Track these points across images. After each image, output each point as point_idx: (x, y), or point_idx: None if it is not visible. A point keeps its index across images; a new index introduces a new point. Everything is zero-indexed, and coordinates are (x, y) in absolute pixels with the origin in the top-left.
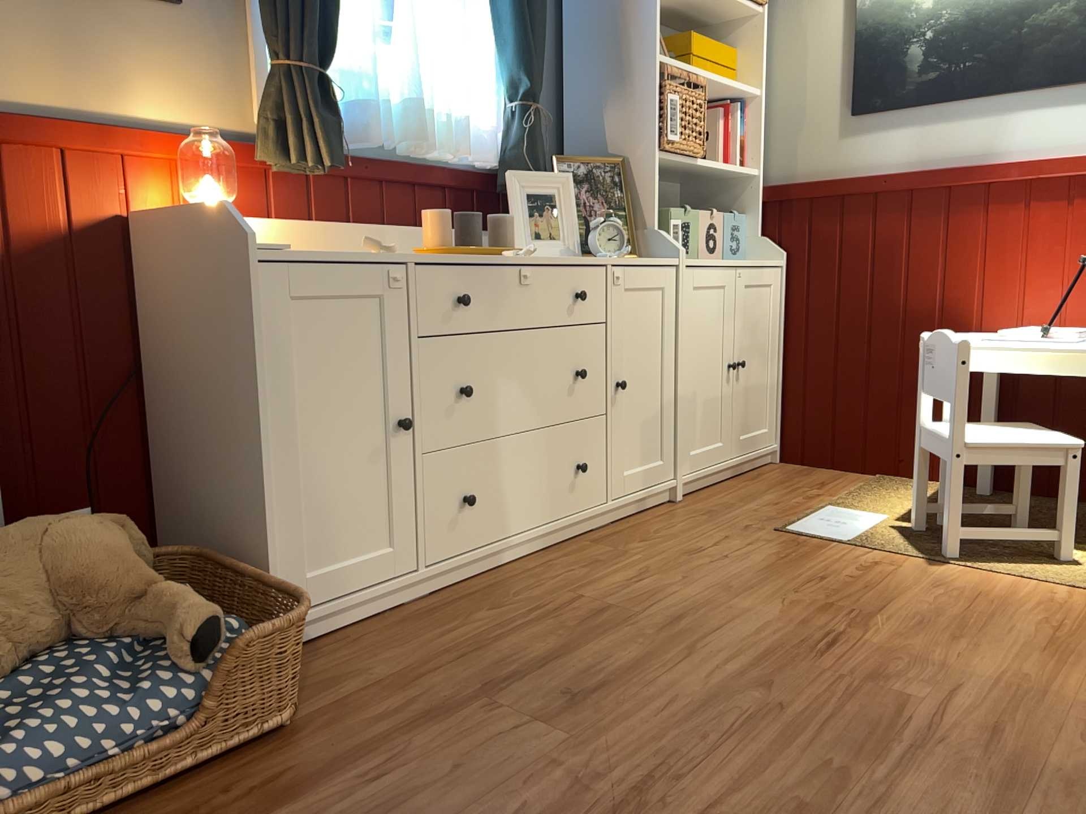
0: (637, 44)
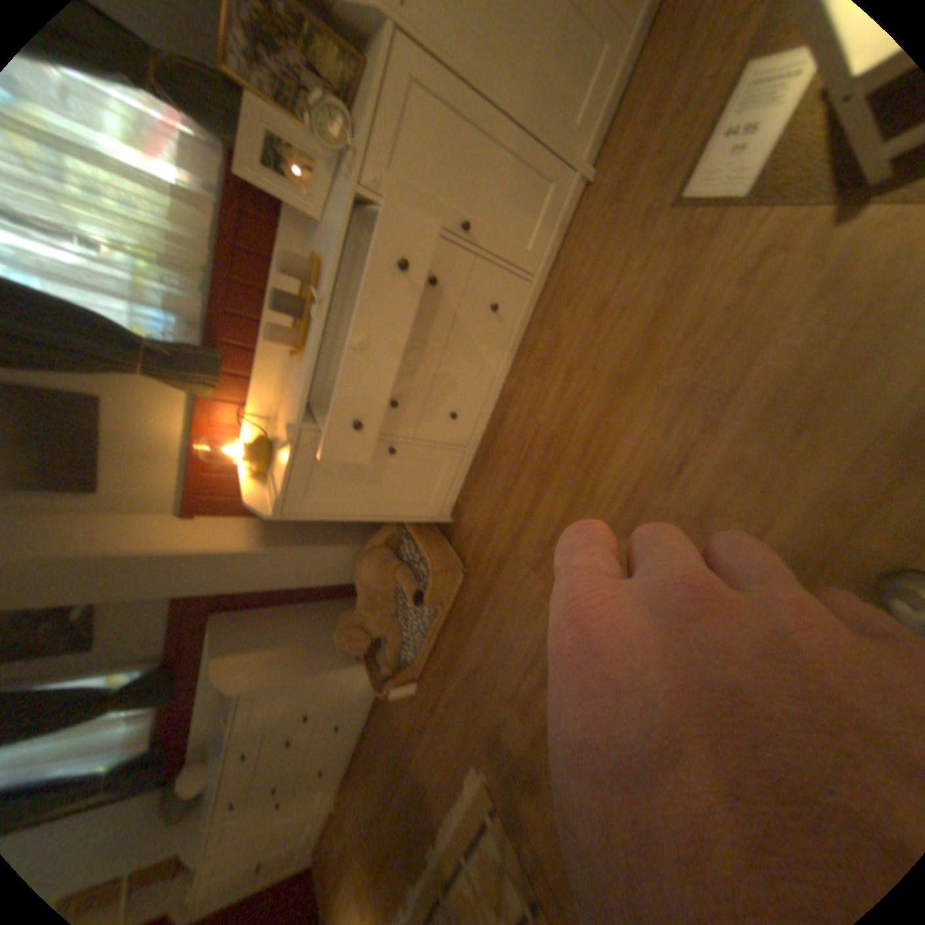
0: None
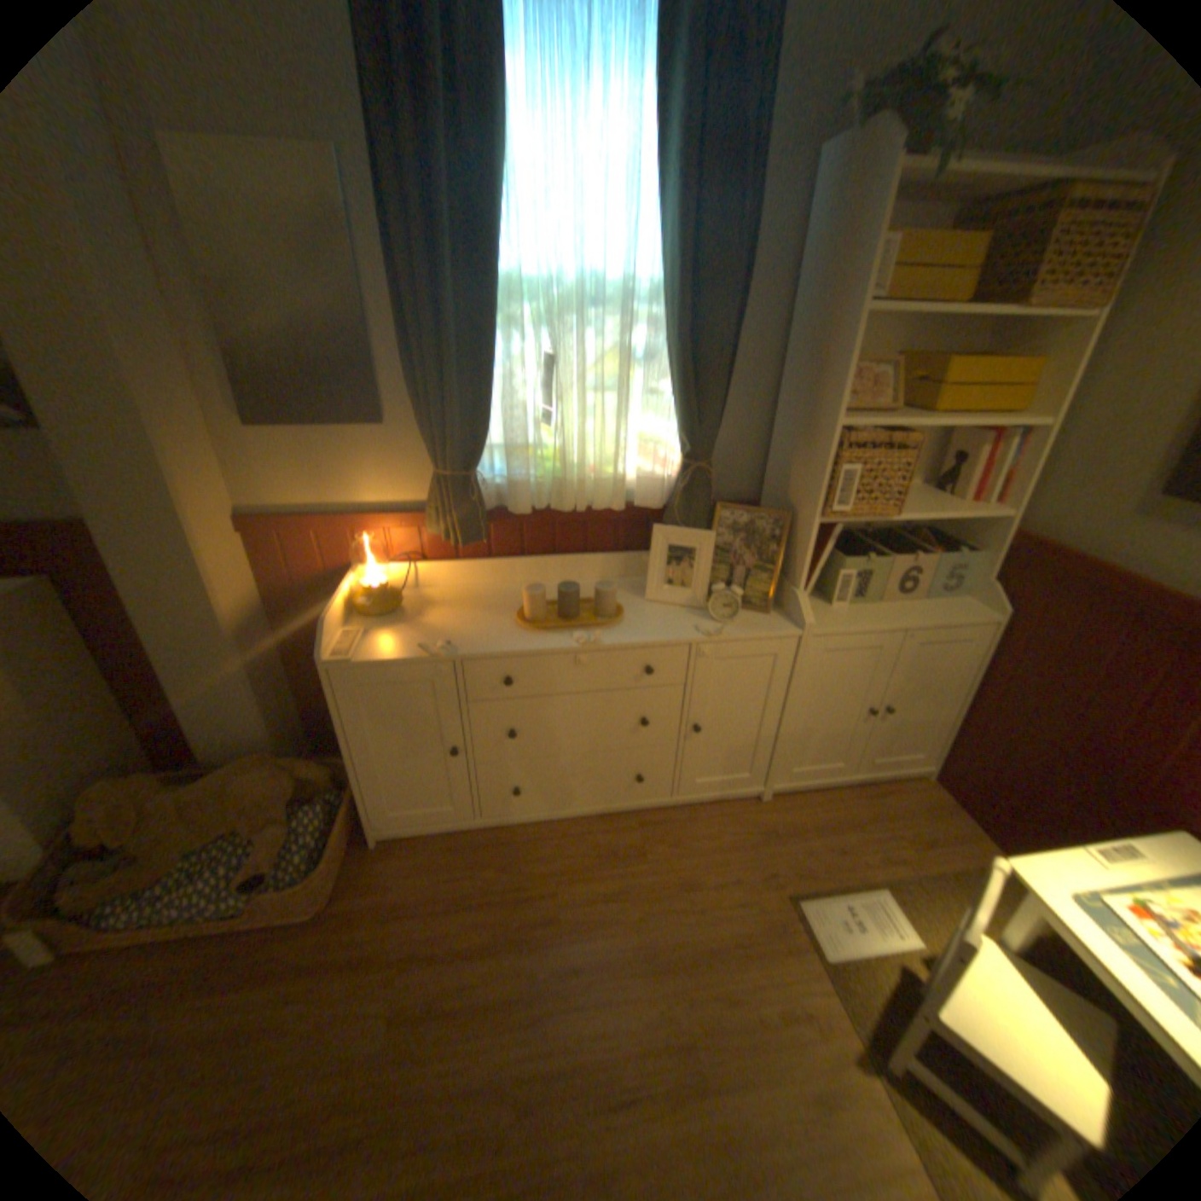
0: (827, 401)
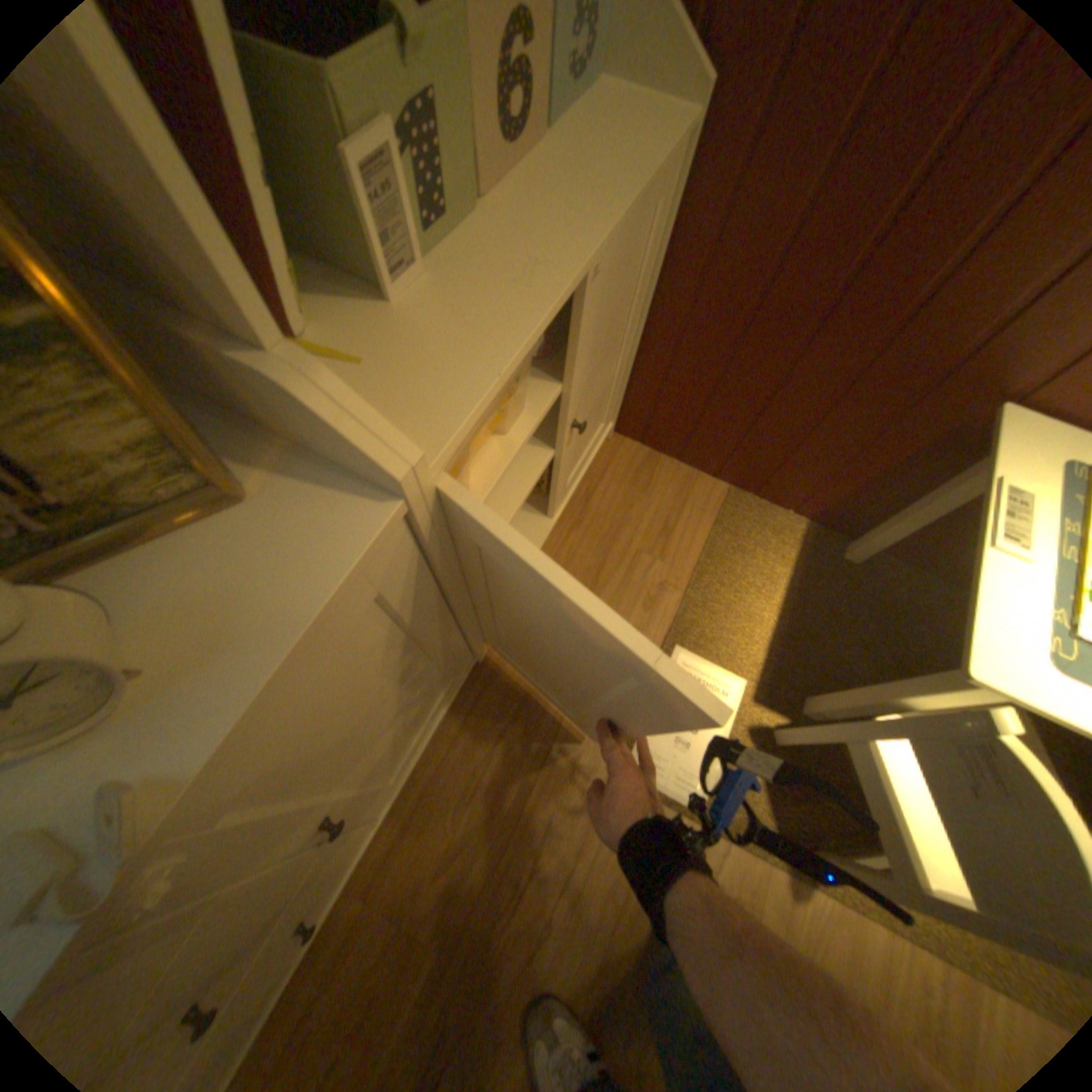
0: None
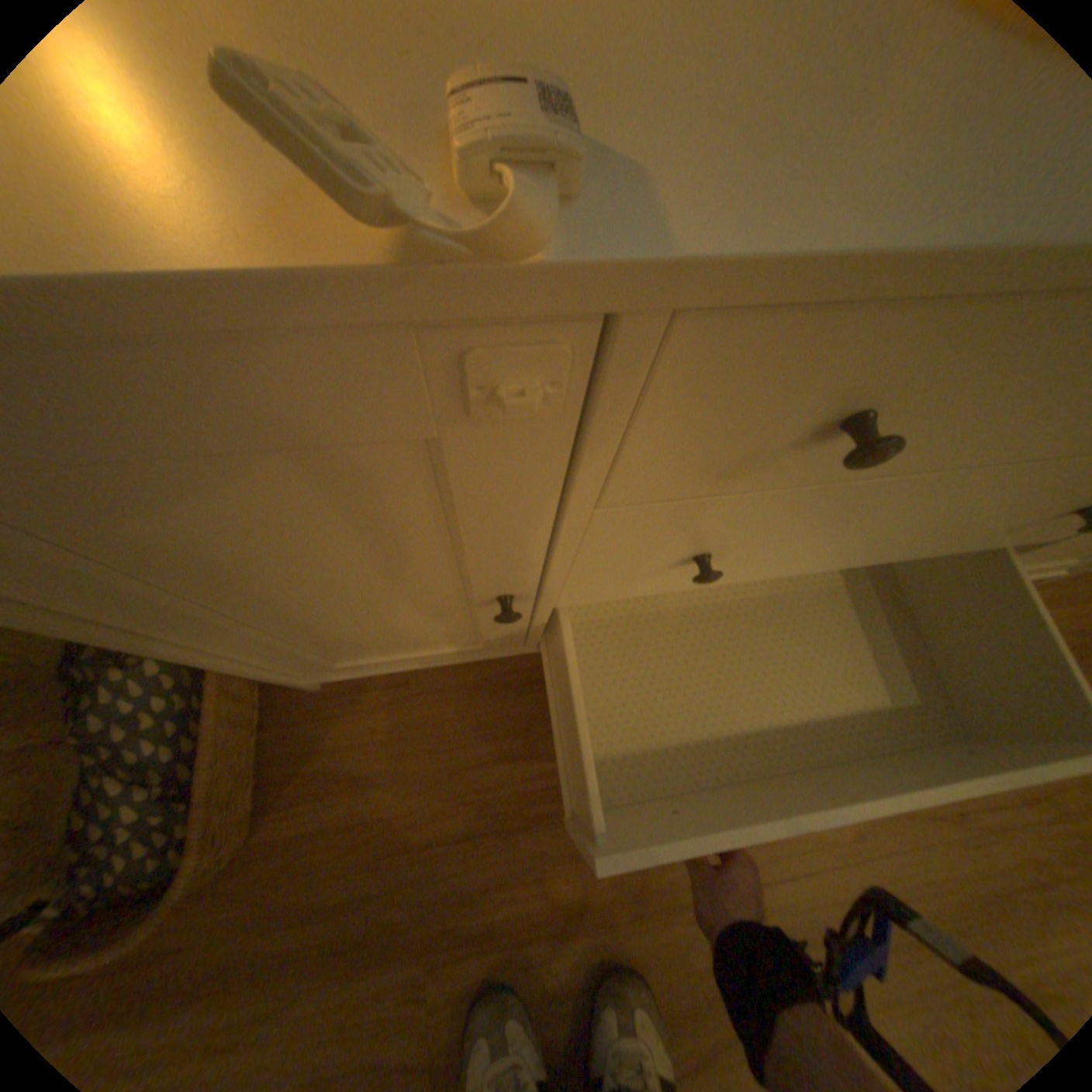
0: None
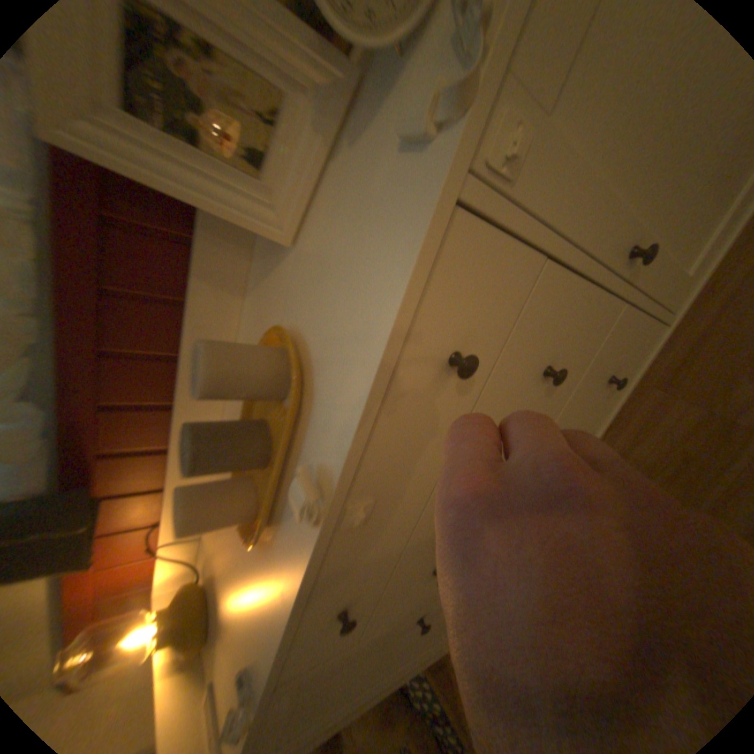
0: None
